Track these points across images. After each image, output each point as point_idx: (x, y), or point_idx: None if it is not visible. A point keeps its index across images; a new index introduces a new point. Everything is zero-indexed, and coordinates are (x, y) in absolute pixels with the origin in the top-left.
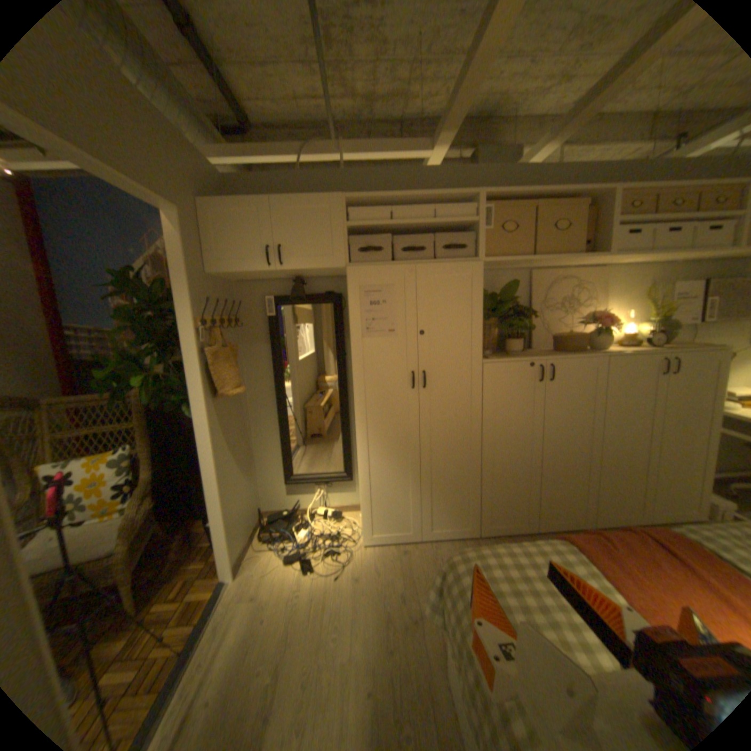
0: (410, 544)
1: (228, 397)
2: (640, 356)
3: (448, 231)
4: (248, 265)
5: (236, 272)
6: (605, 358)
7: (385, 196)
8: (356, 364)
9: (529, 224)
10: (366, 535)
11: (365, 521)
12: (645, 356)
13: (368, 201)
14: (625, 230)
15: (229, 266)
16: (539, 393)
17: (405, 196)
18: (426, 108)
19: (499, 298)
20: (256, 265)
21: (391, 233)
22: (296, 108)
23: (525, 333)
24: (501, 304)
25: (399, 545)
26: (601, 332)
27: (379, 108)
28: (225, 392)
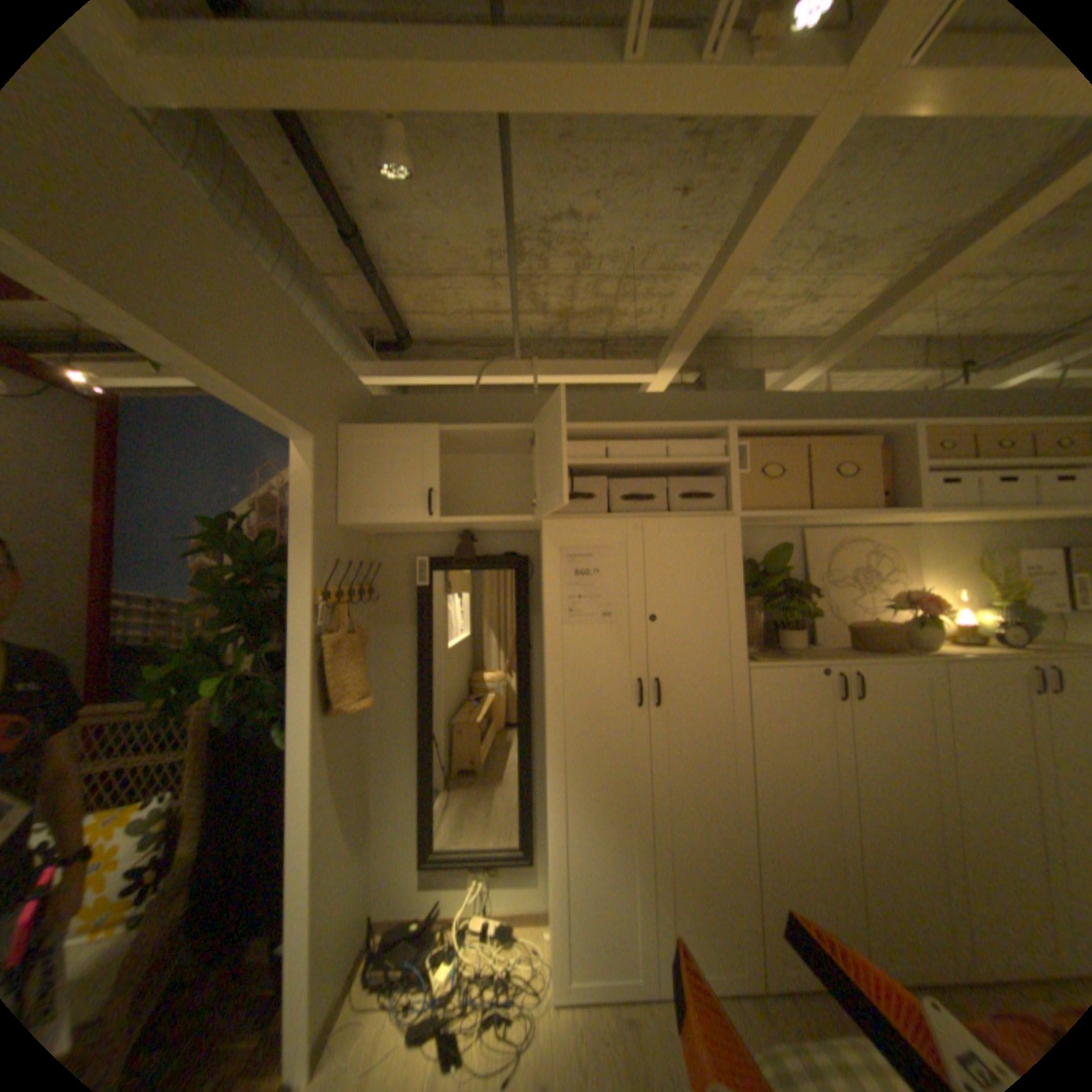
0: (638, 1004)
1: (347, 714)
2: (995, 663)
3: (684, 474)
4: (400, 515)
5: (381, 524)
6: (939, 665)
7: (598, 428)
8: (551, 665)
9: (798, 467)
10: (559, 982)
11: (558, 953)
12: (1002, 663)
13: (574, 434)
14: (934, 478)
15: (373, 516)
16: (841, 718)
17: (626, 429)
18: (636, 326)
19: (759, 567)
20: (411, 515)
21: (604, 476)
22: (471, 324)
23: (802, 620)
24: (763, 576)
25: (618, 1006)
26: (920, 621)
27: (576, 325)
28: (344, 707)
